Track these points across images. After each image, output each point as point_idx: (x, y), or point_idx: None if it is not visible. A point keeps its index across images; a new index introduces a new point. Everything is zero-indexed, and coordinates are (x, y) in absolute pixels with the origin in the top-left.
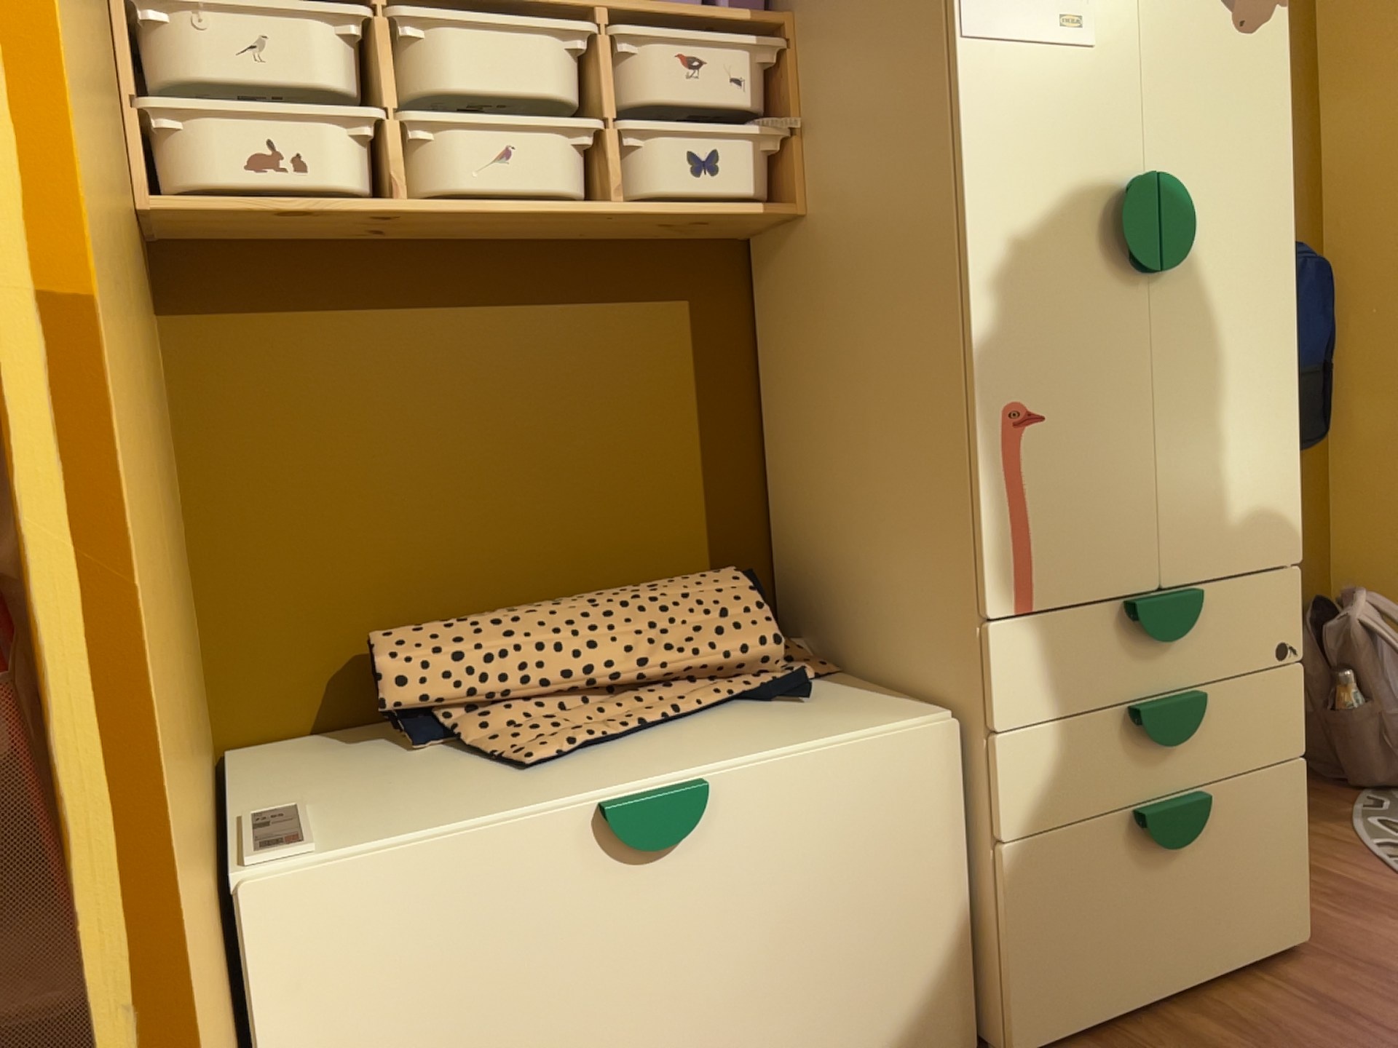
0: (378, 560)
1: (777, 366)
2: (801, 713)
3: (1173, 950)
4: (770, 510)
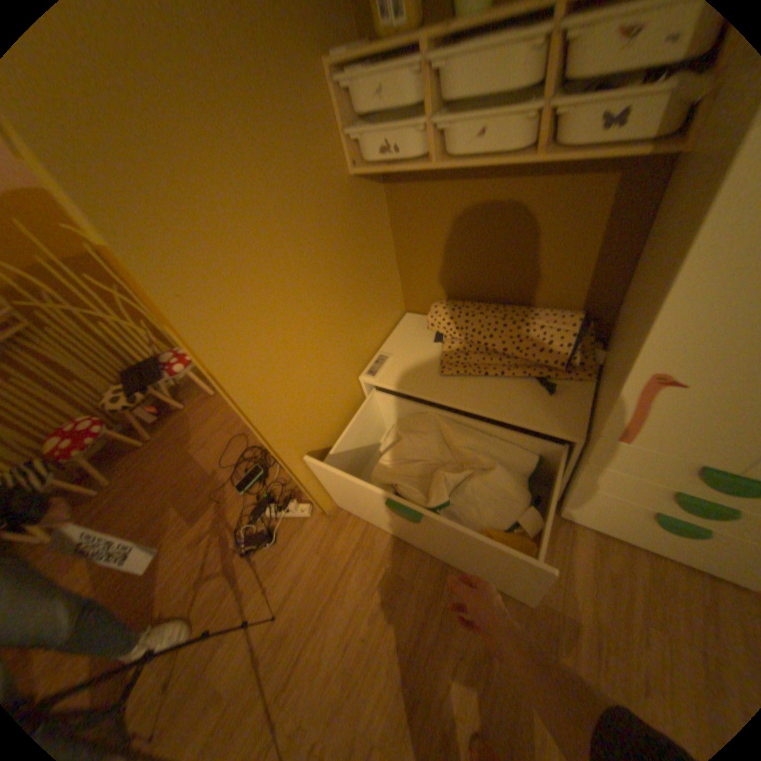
0: (446, 274)
1: (656, 225)
2: (538, 399)
3: (654, 544)
4: (625, 290)
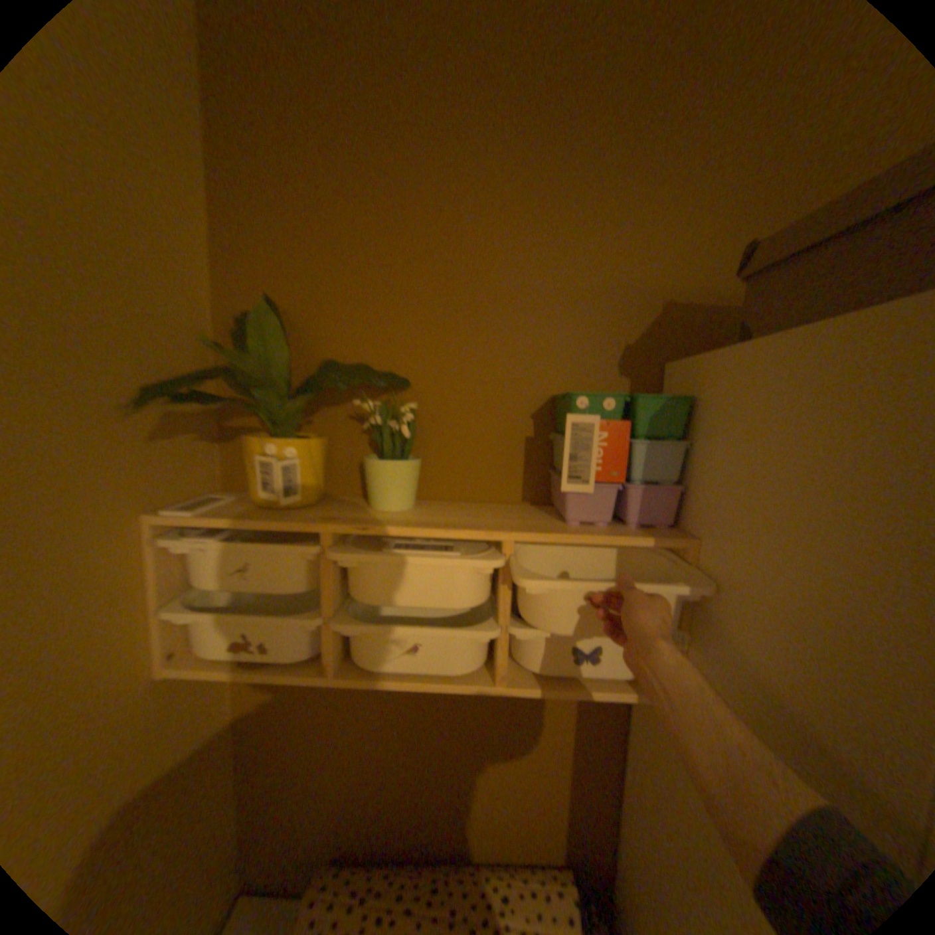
0: (338, 807)
1: (640, 752)
2: None
3: None
4: (618, 829)
